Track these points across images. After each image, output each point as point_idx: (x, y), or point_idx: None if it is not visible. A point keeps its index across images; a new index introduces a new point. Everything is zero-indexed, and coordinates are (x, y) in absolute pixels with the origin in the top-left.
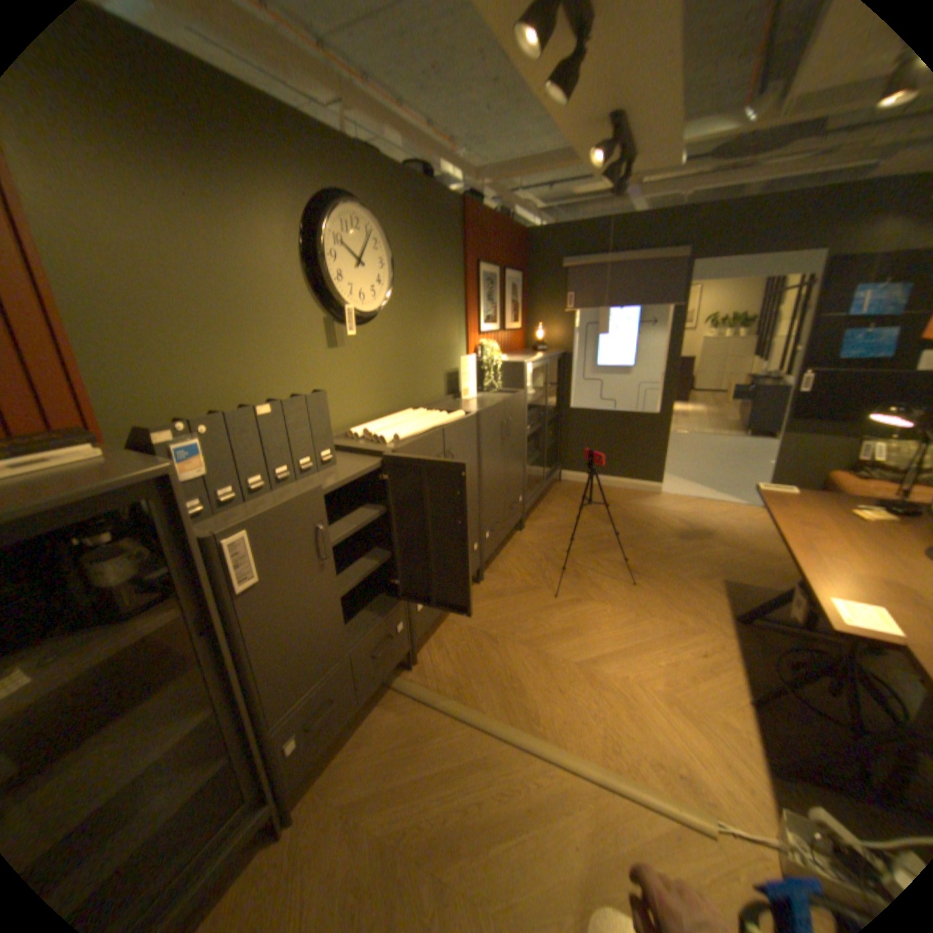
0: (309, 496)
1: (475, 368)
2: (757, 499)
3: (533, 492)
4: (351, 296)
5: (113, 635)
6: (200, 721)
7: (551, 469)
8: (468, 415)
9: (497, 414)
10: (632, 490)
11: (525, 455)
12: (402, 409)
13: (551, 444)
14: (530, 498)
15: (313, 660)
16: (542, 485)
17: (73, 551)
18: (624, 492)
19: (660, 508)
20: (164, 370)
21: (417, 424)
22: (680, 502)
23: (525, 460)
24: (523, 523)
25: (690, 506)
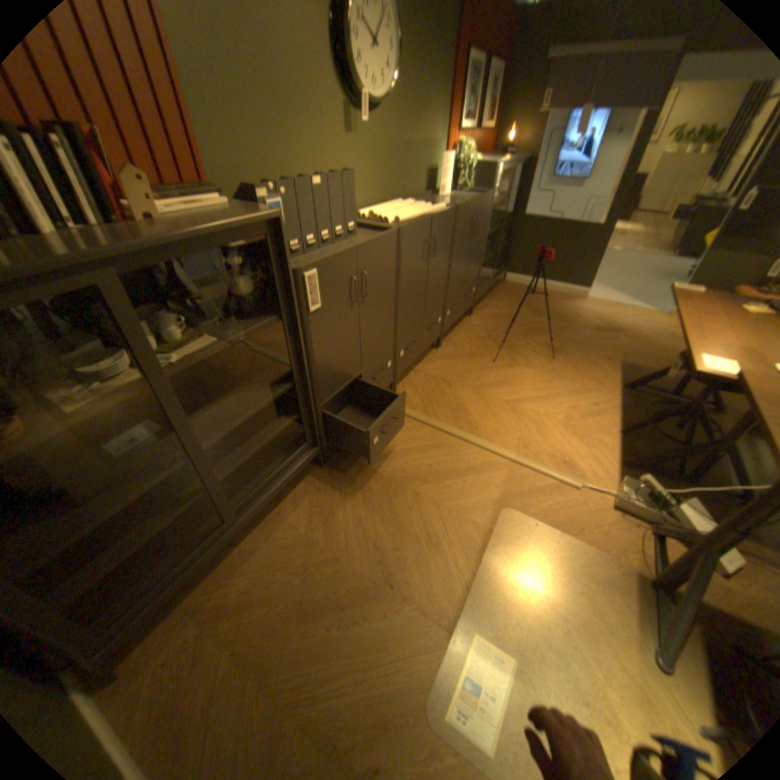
0: (349, 253)
1: (453, 166)
2: (666, 307)
3: (484, 286)
4: (367, 81)
5: (249, 325)
6: (288, 389)
7: (500, 270)
8: (450, 208)
9: (470, 210)
10: (564, 293)
11: (484, 252)
12: (393, 200)
13: (503, 248)
14: (481, 291)
15: (344, 370)
16: (491, 282)
17: (222, 268)
18: (556, 294)
19: (584, 308)
20: (241, 141)
21: (411, 211)
22: (601, 305)
23: (483, 257)
24: (473, 311)
25: (609, 309)
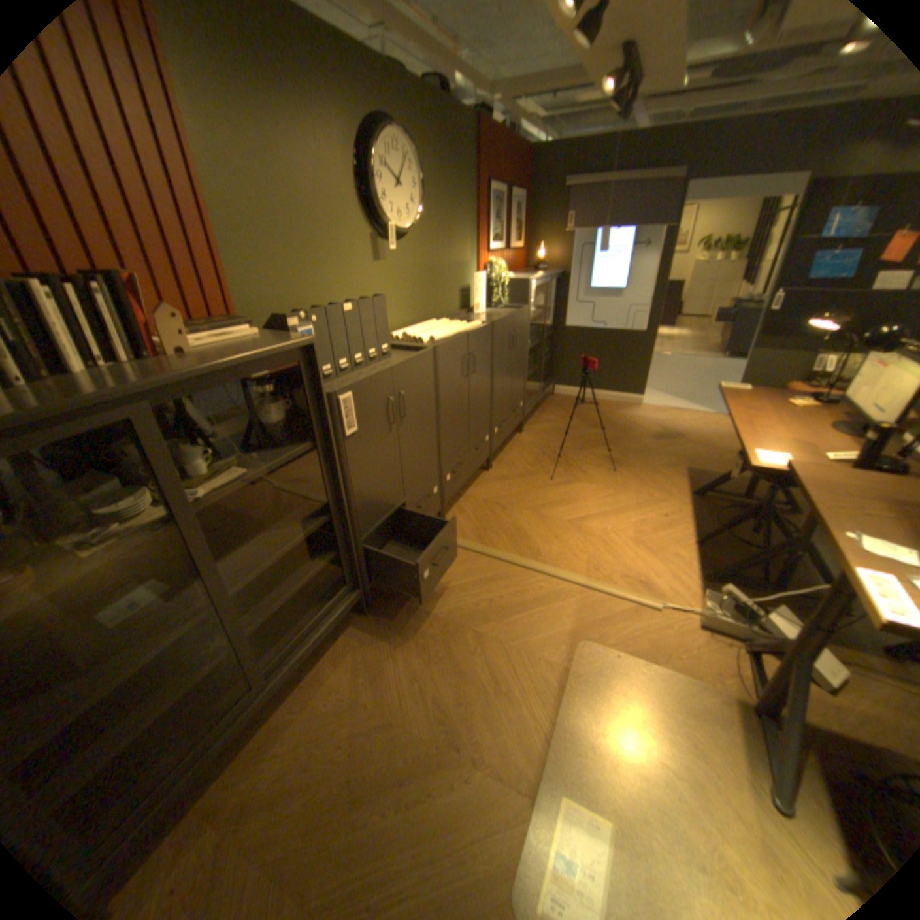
0: (385, 374)
1: (486, 284)
2: (725, 409)
3: (532, 400)
4: (393, 214)
5: (281, 453)
6: (324, 522)
7: (547, 383)
8: (486, 324)
9: (507, 325)
10: (618, 402)
11: (527, 365)
12: (427, 319)
13: (547, 360)
14: (529, 406)
15: (385, 497)
16: (539, 396)
17: (252, 396)
18: (610, 404)
19: (641, 416)
20: (270, 274)
21: (446, 330)
22: (658, 411)
23: (527, 371)
24: (523, 427)
25: (666, 415)
